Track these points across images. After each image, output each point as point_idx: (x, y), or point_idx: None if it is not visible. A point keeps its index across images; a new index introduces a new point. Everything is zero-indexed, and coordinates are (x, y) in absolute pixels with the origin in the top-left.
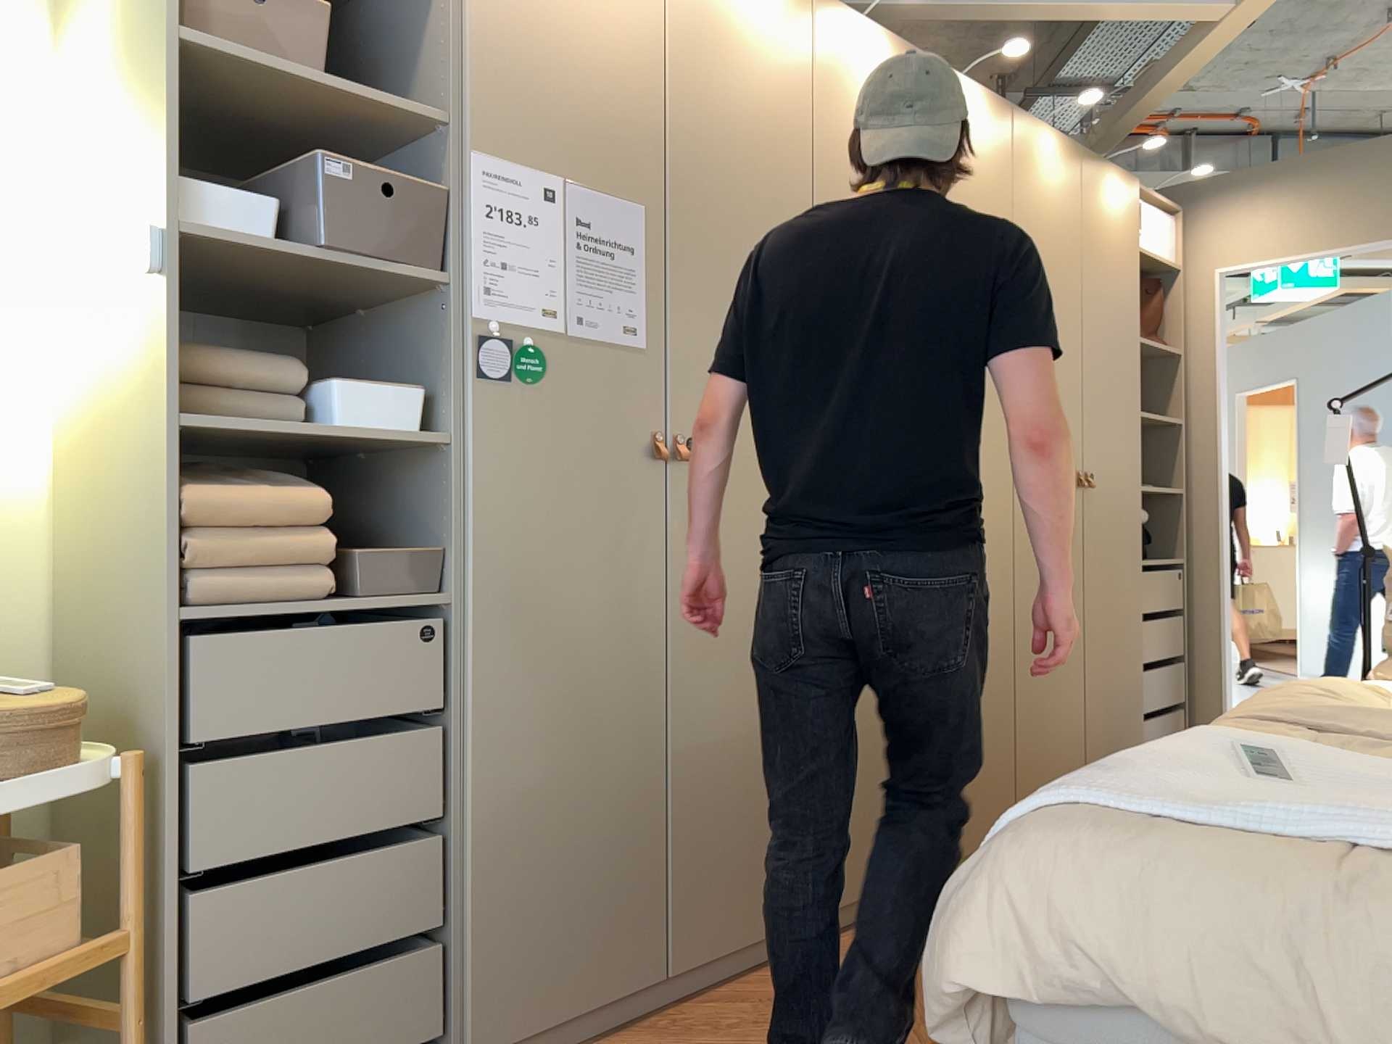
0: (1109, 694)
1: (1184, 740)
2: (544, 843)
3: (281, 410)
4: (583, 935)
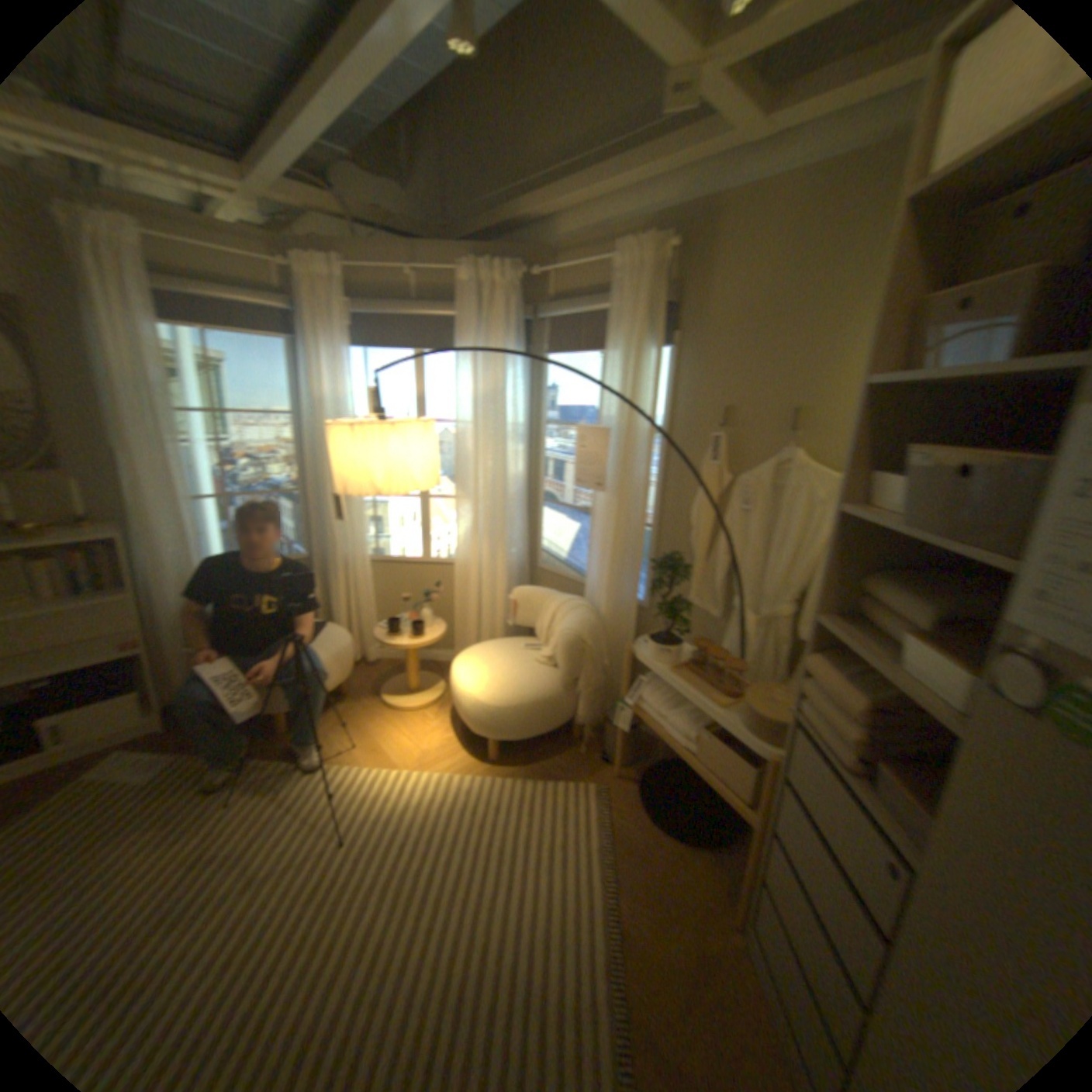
0: None
1: None
2: None
3: (907, 641)
4: None
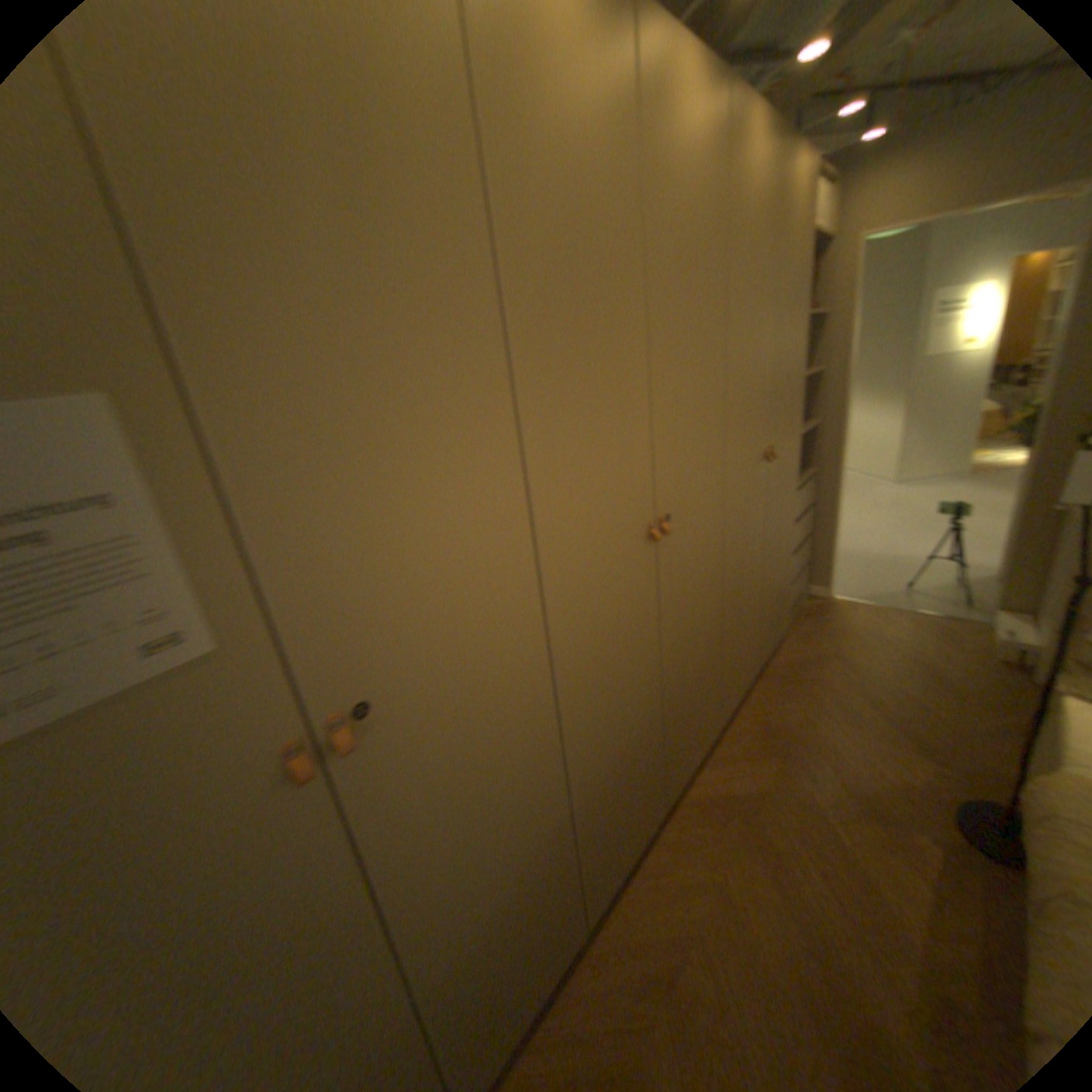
0: (773, 597)
1: None
2: None
3: None
4: None
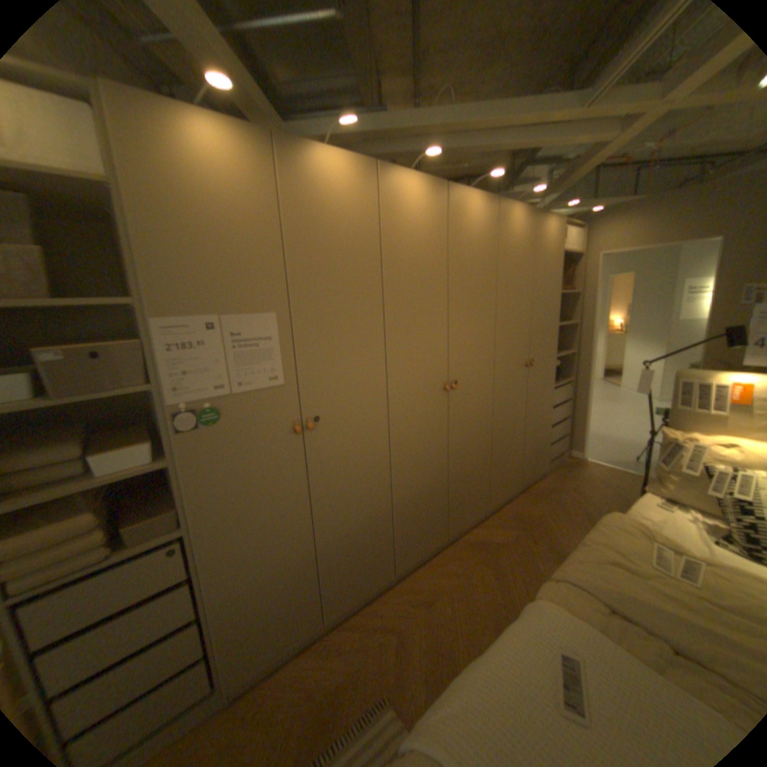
0: (534, 445)
1: (530, 628)
2: (252, 607)
3: (70, 471)
4: (278, 630)
